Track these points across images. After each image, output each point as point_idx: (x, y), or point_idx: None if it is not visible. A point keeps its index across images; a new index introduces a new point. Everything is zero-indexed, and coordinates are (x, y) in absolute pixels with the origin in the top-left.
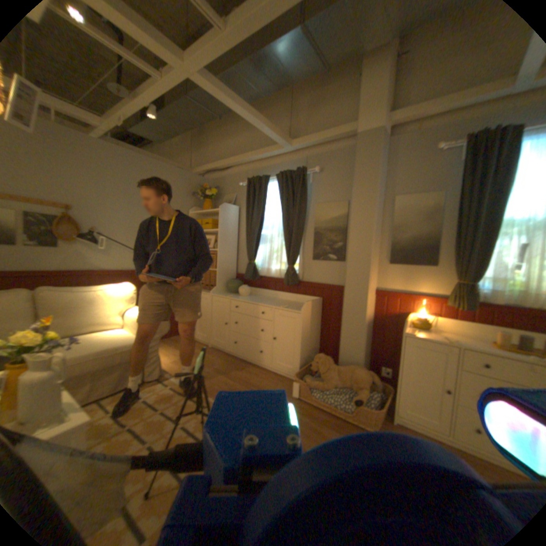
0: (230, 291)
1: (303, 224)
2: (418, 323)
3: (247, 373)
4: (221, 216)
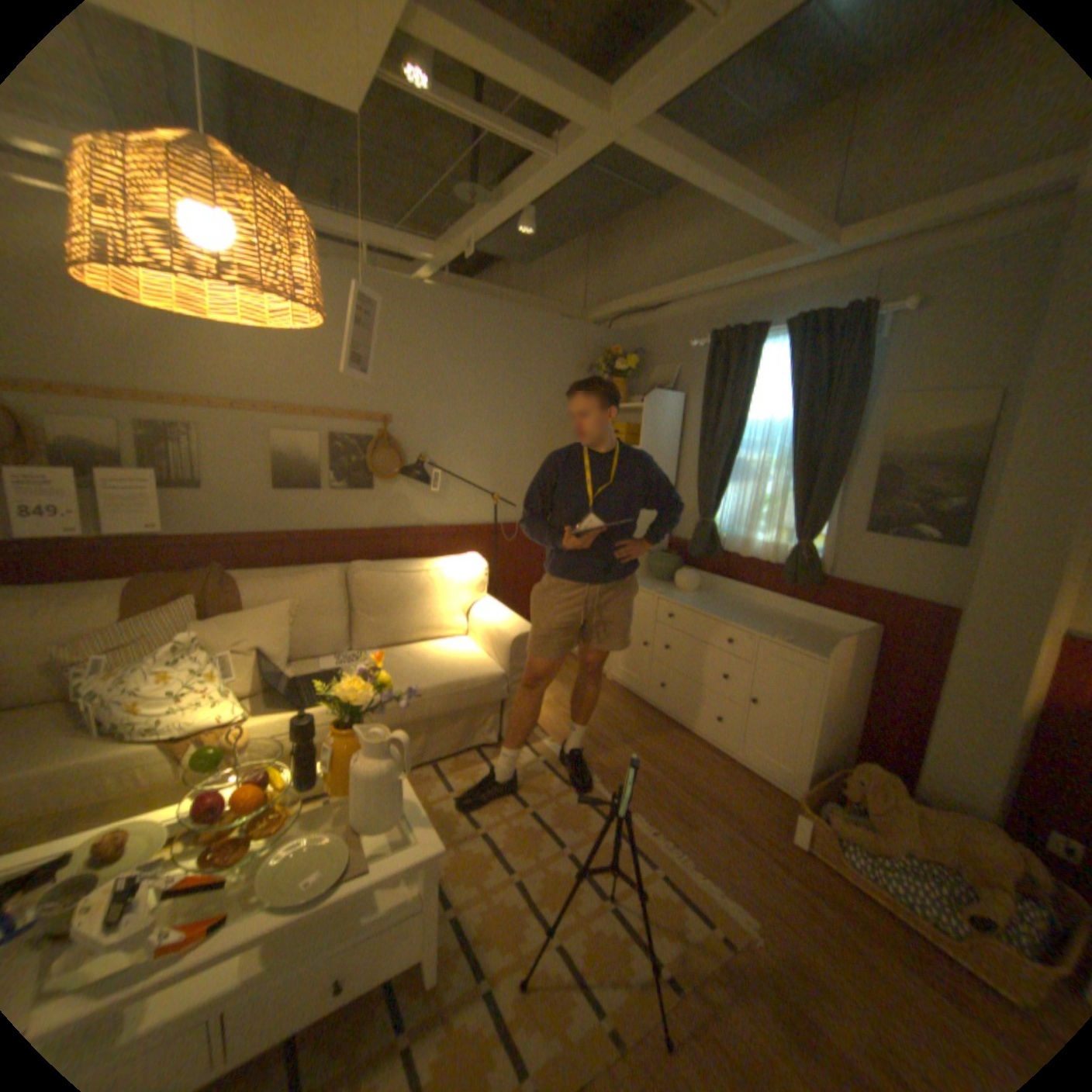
0: (653, 574)
1: (849, 445)
2: None
3: (686, 757)
4: (641, 413)
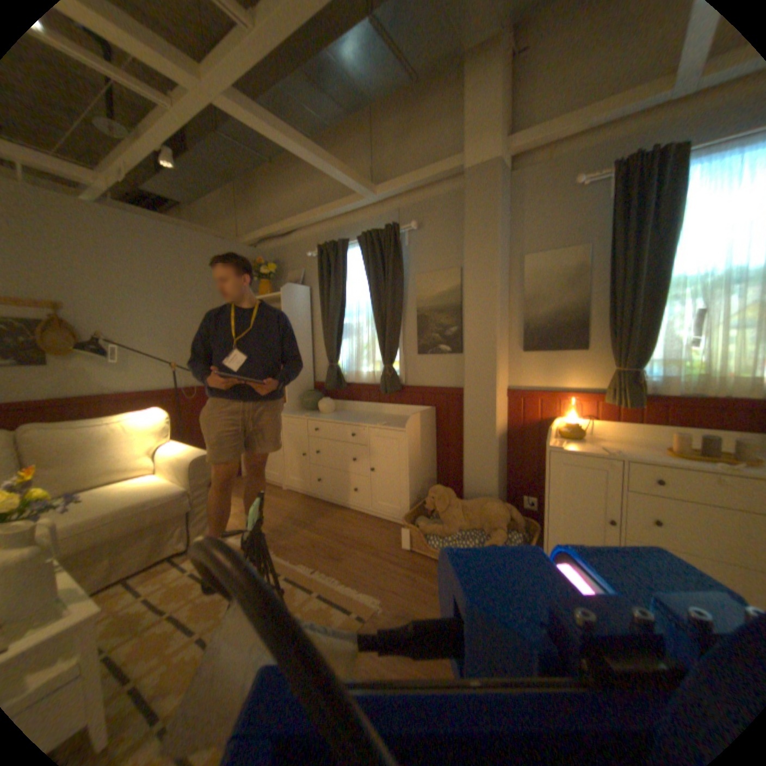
0: (307, 408)
1: (400, 305)
2: (566, 431)
3: (337, 521)
4: (284, 302)
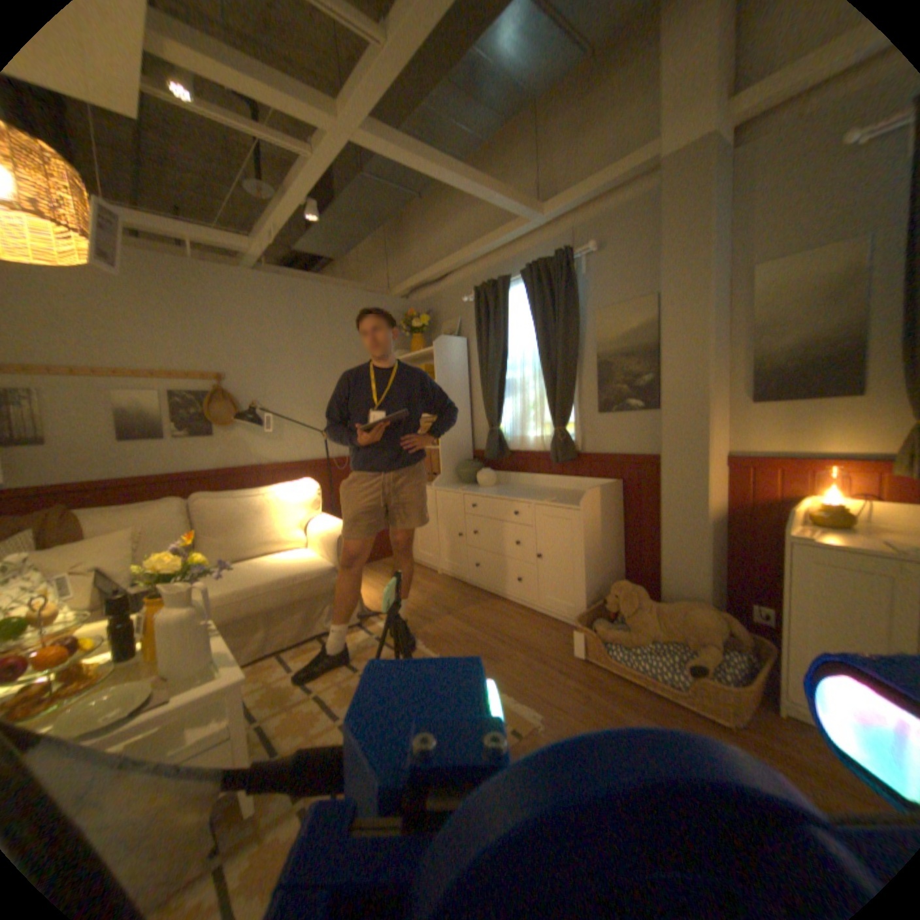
0: (464, 481)
1: (575, 351)
2: (822, 516)
3: (497, 615)
4: (439, 358)
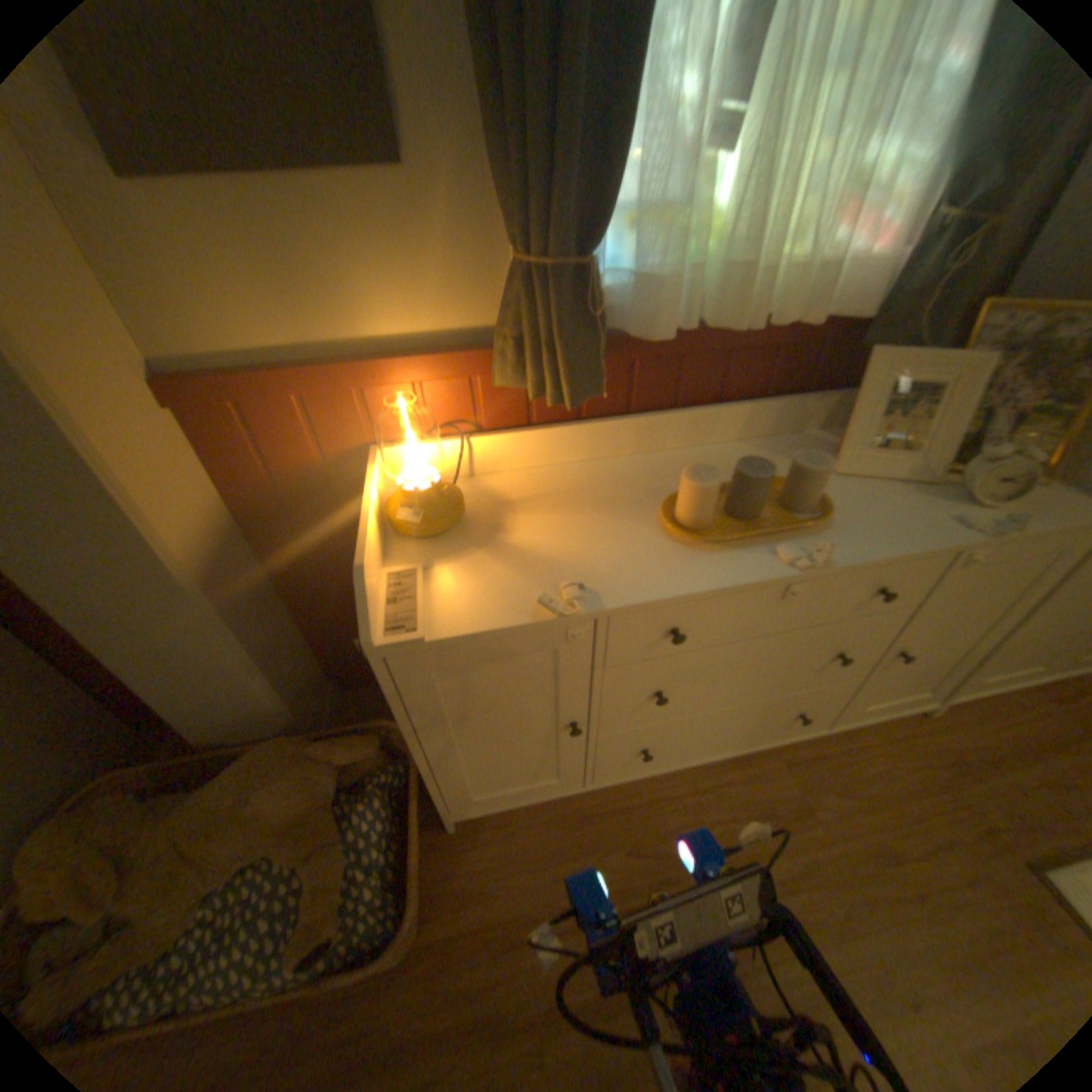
0: None
1: None
2: (410, 520)
3: None
4: None
